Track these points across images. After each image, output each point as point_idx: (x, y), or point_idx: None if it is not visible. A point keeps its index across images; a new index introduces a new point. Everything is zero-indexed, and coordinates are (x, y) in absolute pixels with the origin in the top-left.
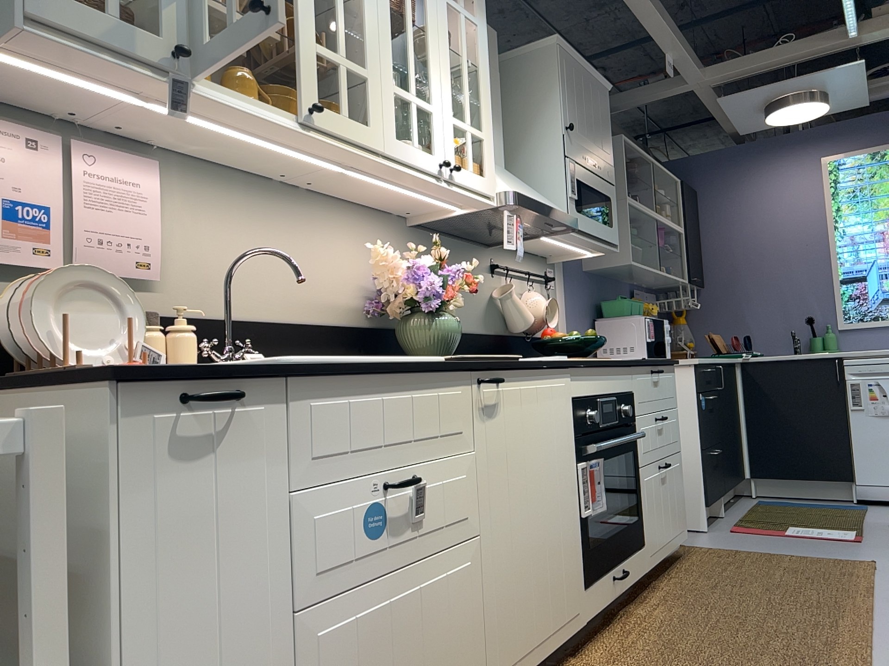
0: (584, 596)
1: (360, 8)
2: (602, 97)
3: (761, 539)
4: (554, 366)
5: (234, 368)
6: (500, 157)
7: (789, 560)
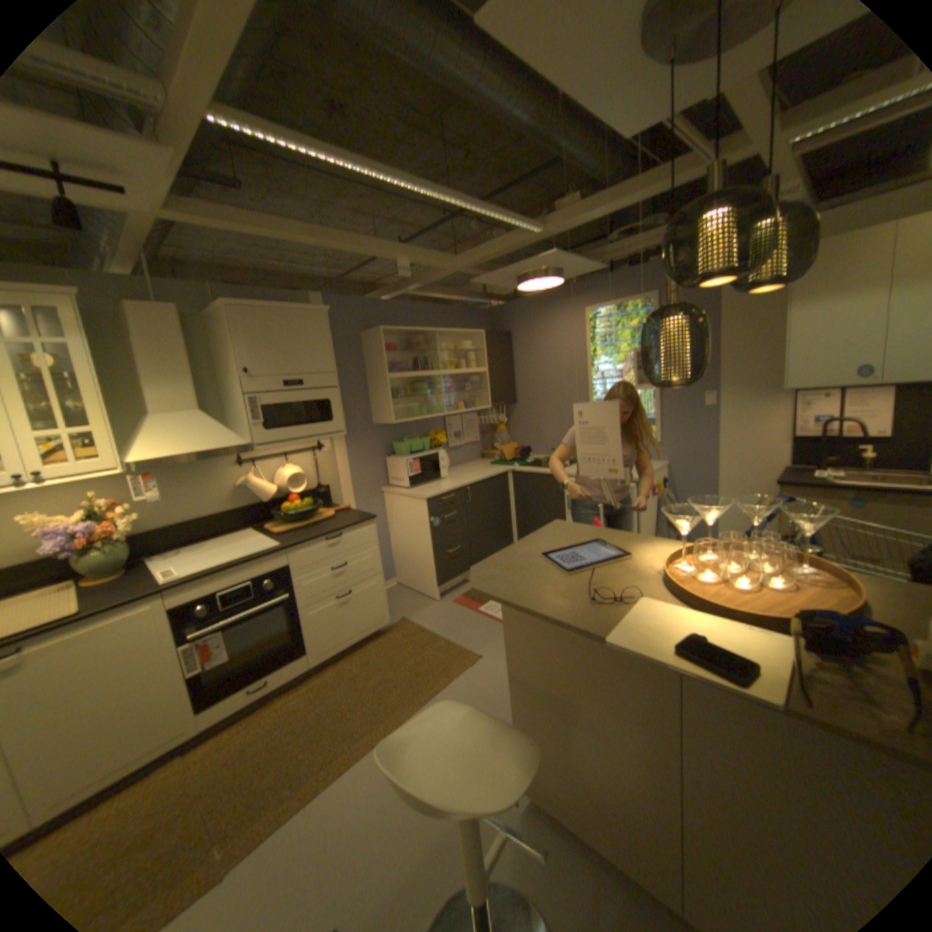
0: (196, 719)
1: None
2: (311, 322)
3: (458, 615)
4: (124, 605)
5: None
6: (186, 404)
7: (435, 649)
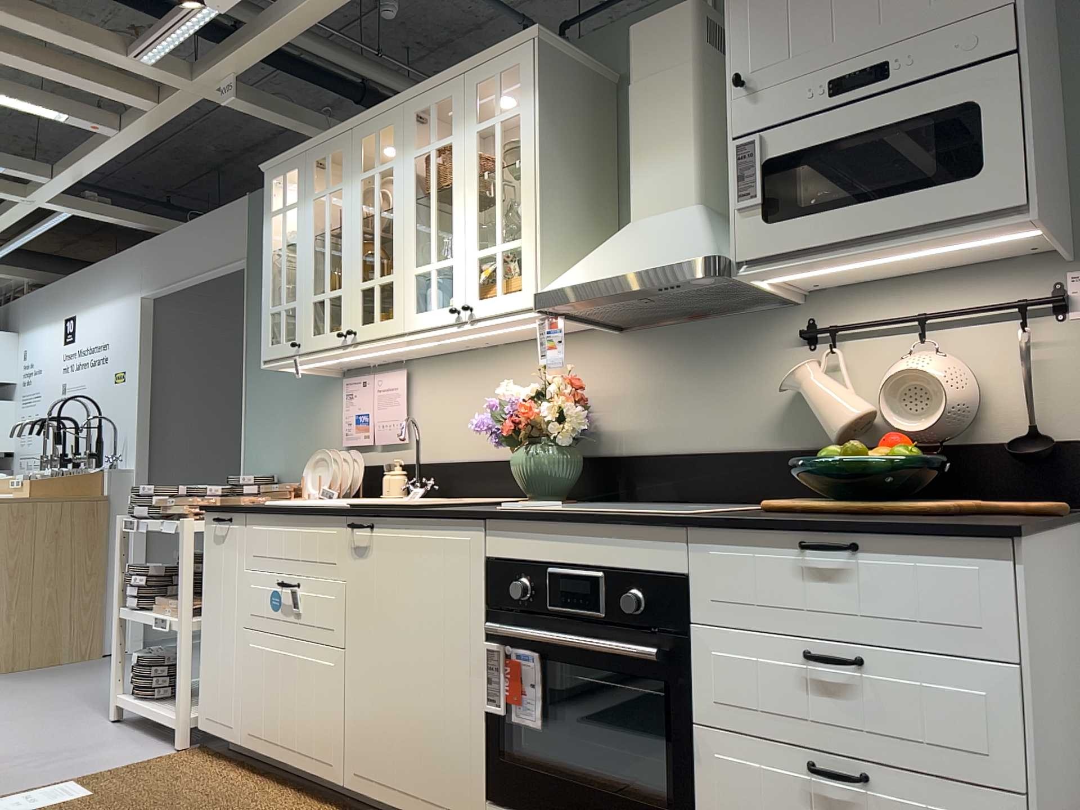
0: None
1: (395, 224)
2: None
3: None
4: (443, 517)
5: (228, 507)
6: (677, 197)
7: None
